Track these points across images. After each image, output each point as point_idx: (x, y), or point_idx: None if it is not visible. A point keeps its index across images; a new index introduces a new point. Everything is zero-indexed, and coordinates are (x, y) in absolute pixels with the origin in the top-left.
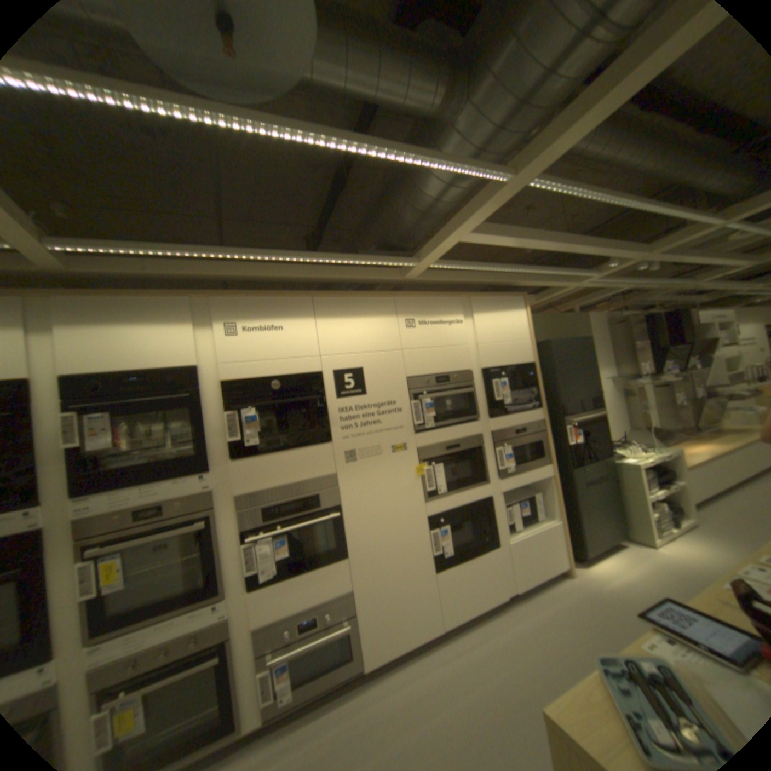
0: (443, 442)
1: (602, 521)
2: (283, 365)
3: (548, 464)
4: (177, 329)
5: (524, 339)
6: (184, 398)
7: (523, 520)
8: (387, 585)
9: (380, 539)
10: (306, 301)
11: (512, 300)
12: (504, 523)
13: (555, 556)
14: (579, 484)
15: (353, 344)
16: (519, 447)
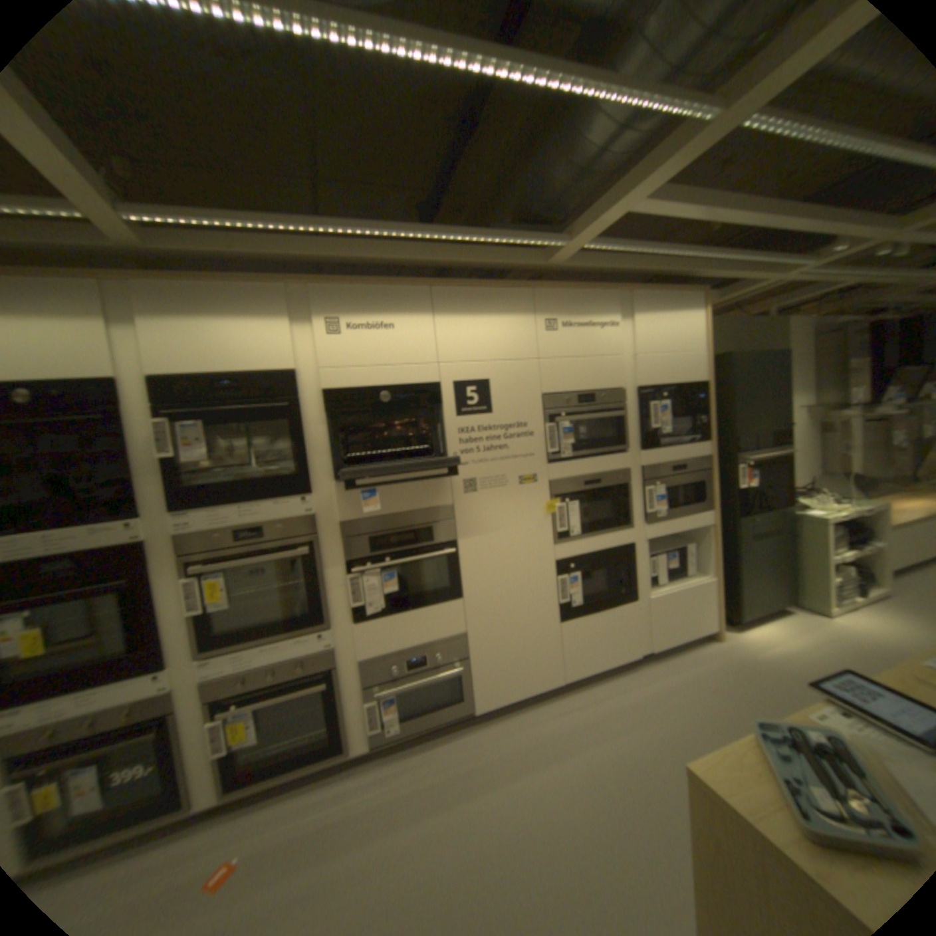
0: (582, 476)
1: (768, 582)
2: (394, 372)
3: (710, 509)
4: (272, 323)
5: (698, 349)
6: (283, 408)
7: (669, 572)
8: (505, 629)
9: (500, 580)
10: (424, 292)
11: (689, 296)
12: (647, 574)
13: (704, 615)
14: (745, 536)
15: (479, 349)
16: (675, 486)
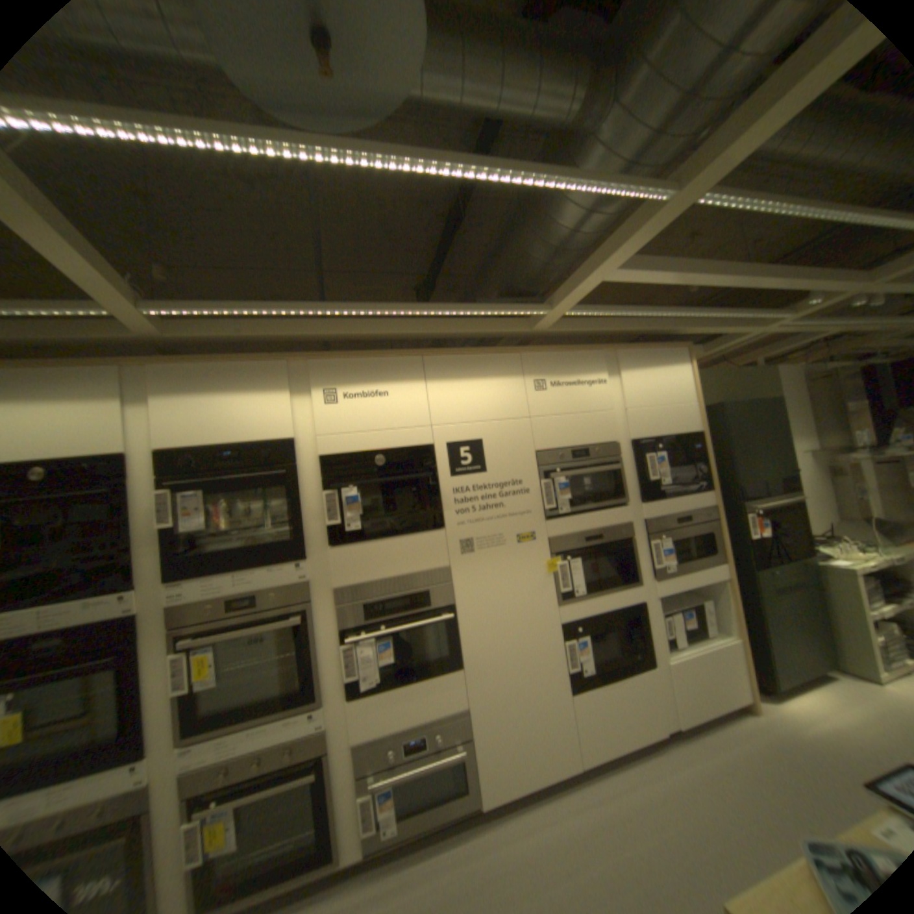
0: (582, 532)
1: (800, 643)
2: (388, 437)
3: (722, 563)
4: (272, 396)
5: (688, 401)
6: (279, 475)
7: (687, 635)
8: (510, 705)
9: (502, 648)
10: (415, 362)
11: (672, 352)
12: (662, 637)
13: (732, 684)
14: (766, 591)
15: (470, 411)
16: (682, 540)
